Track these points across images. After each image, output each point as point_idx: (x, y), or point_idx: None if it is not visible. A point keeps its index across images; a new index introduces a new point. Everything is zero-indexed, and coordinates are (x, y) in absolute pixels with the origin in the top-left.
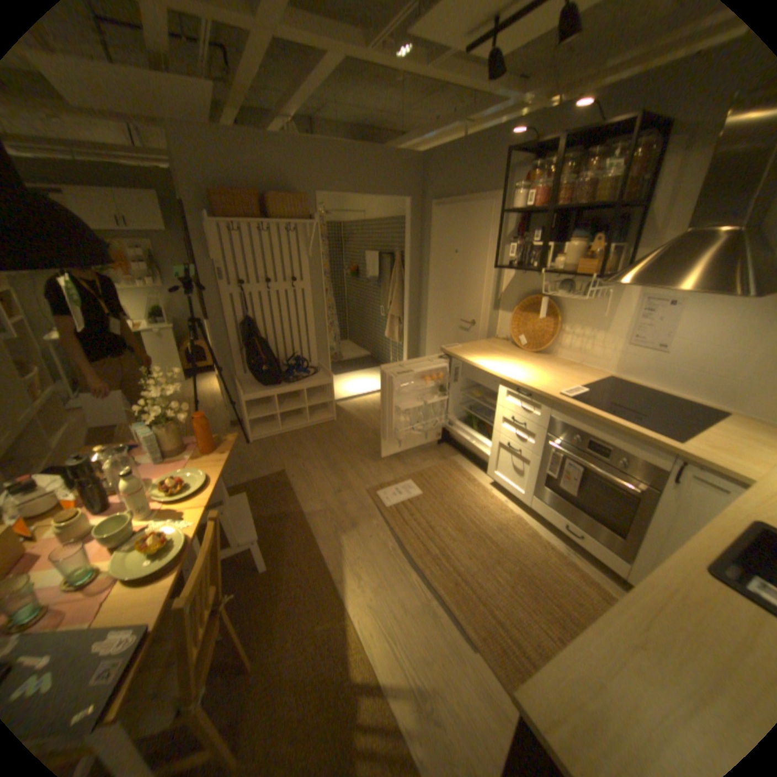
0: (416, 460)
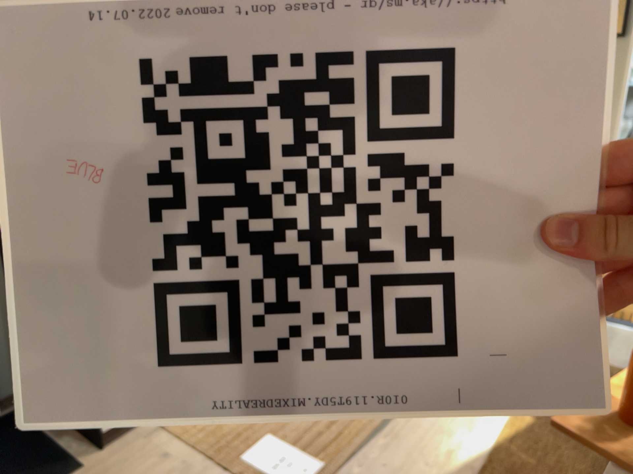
0: (168, 470)
